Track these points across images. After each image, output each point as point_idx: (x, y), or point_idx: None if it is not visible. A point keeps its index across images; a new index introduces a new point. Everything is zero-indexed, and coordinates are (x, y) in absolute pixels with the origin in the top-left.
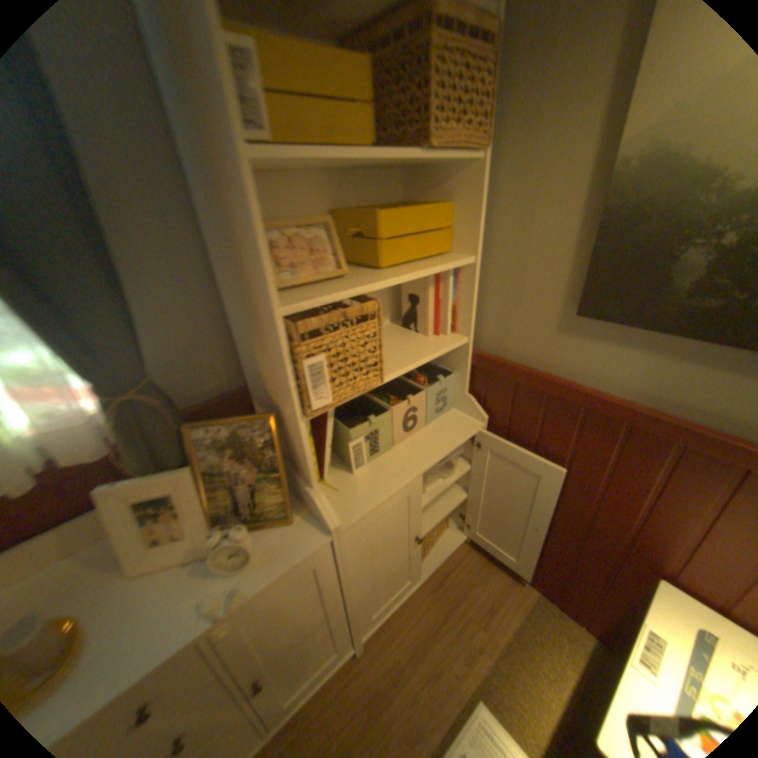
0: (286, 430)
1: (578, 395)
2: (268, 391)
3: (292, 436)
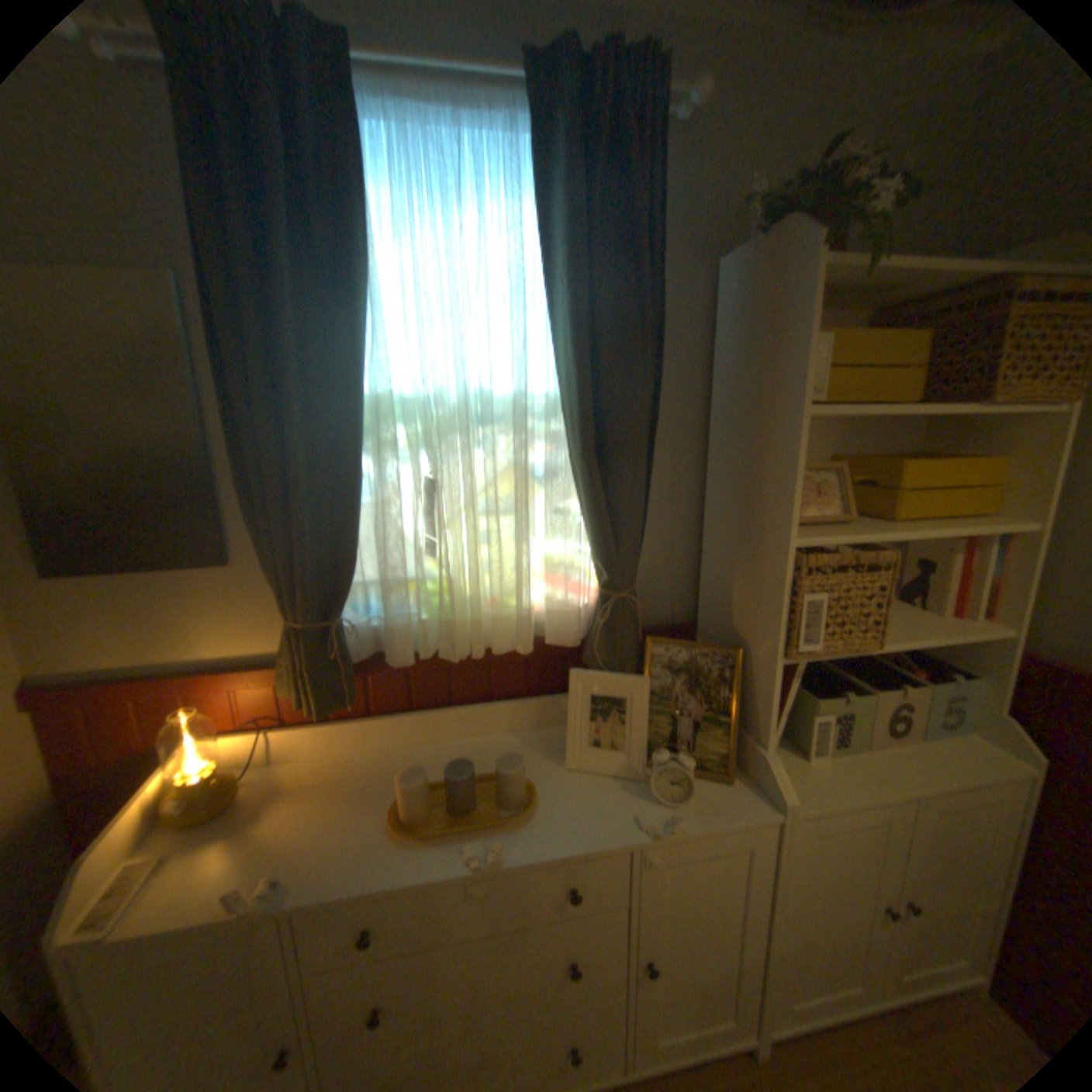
0: (749, 673)
1: None
2: (736, 626)
3: (757, 681)
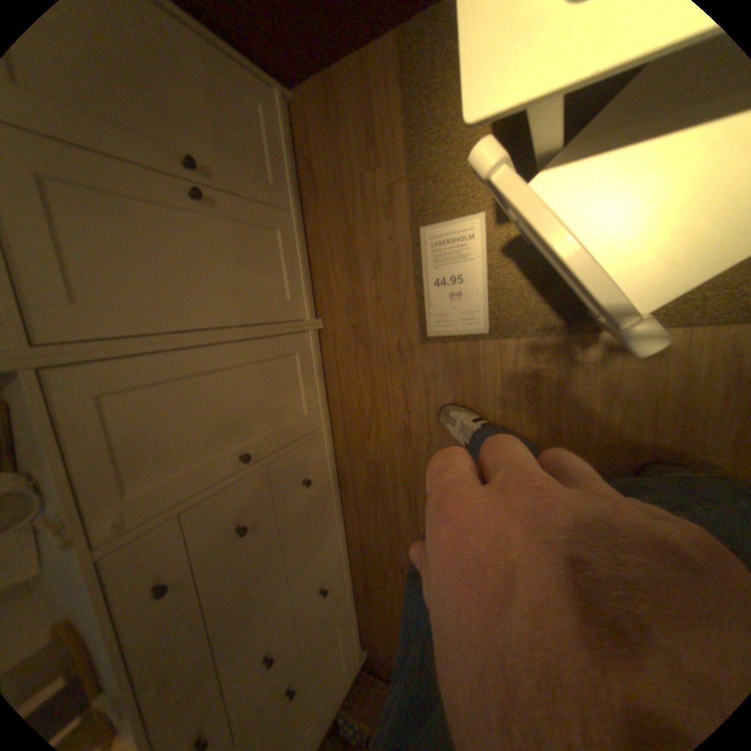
0: None
1: None
2: None
3: None
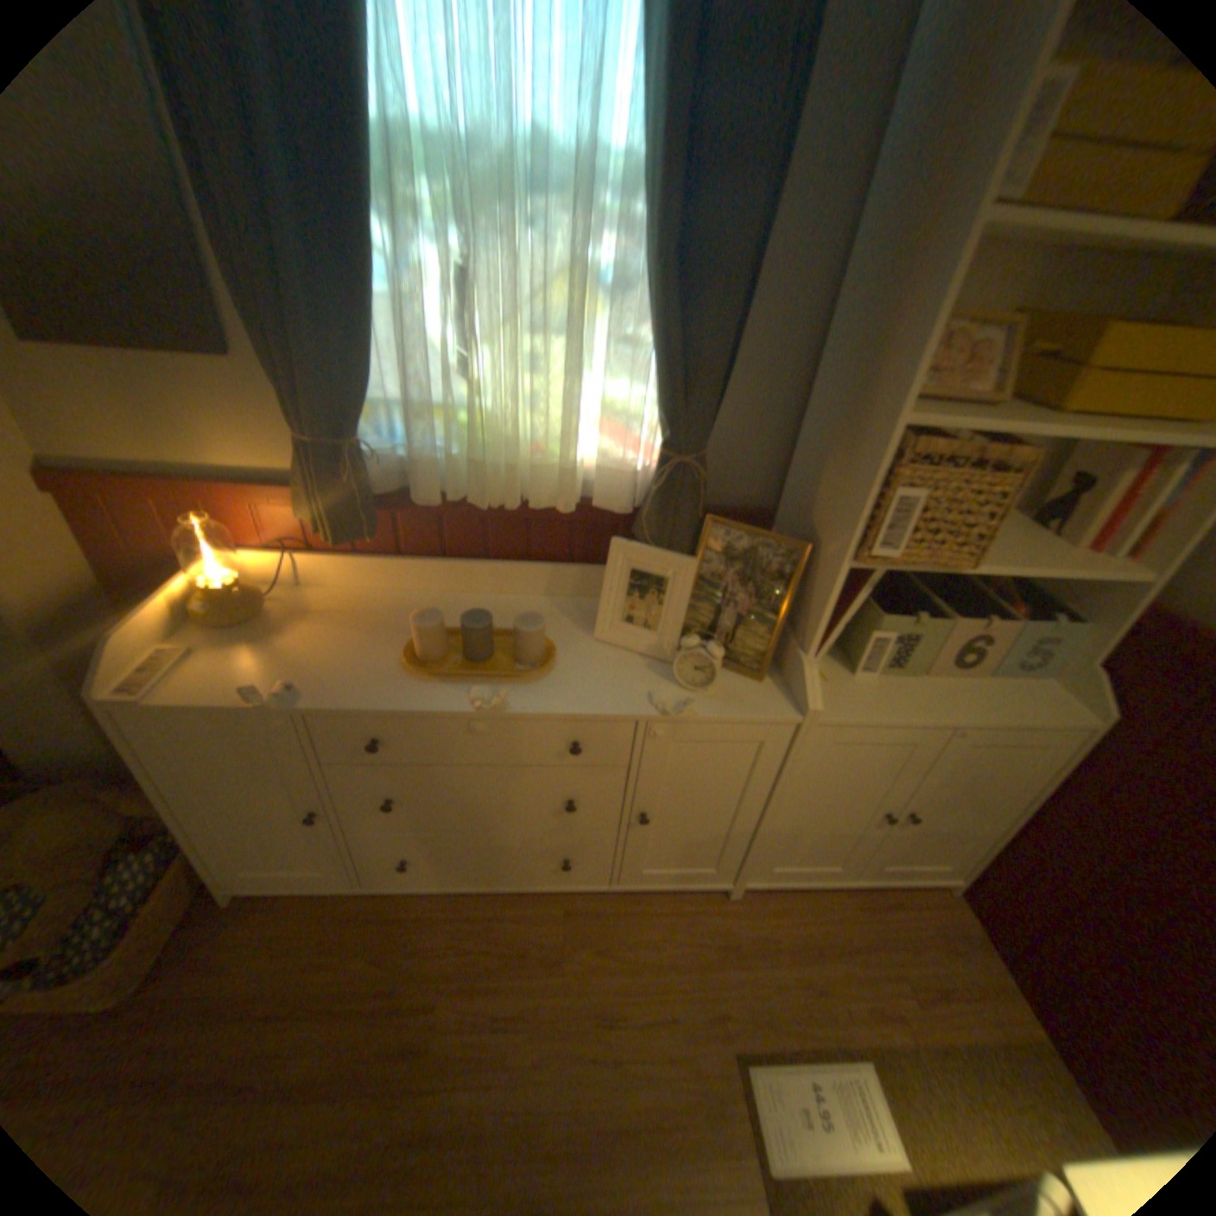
0: (812, 574)
1: None
2: (814, 519)
3: (818, 582)
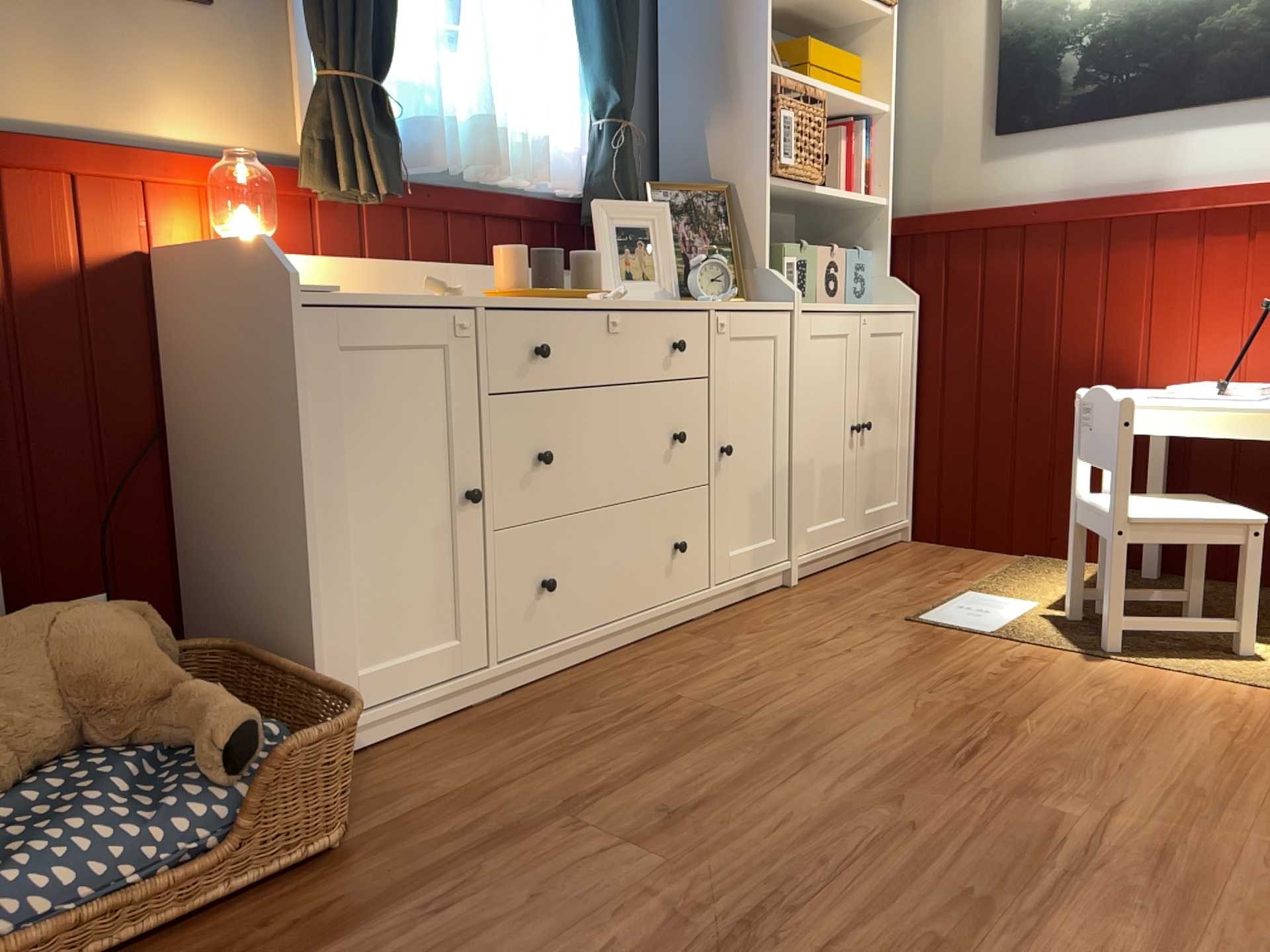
0: (734, 213)
1: (1010, 216)
2: (714, 178)
3: (745, 213)
